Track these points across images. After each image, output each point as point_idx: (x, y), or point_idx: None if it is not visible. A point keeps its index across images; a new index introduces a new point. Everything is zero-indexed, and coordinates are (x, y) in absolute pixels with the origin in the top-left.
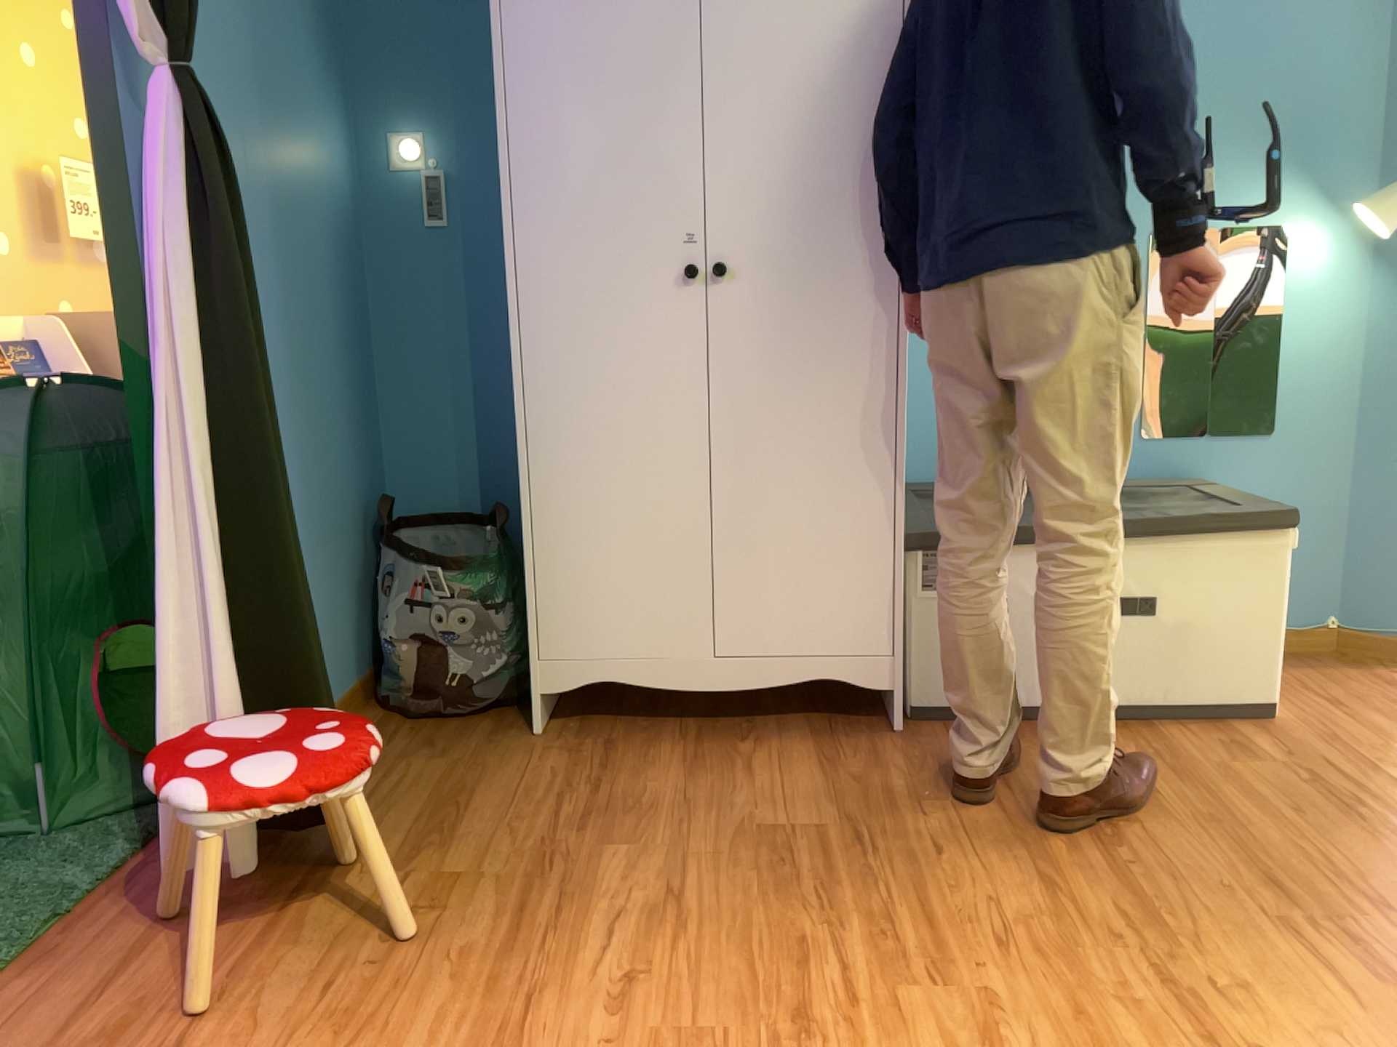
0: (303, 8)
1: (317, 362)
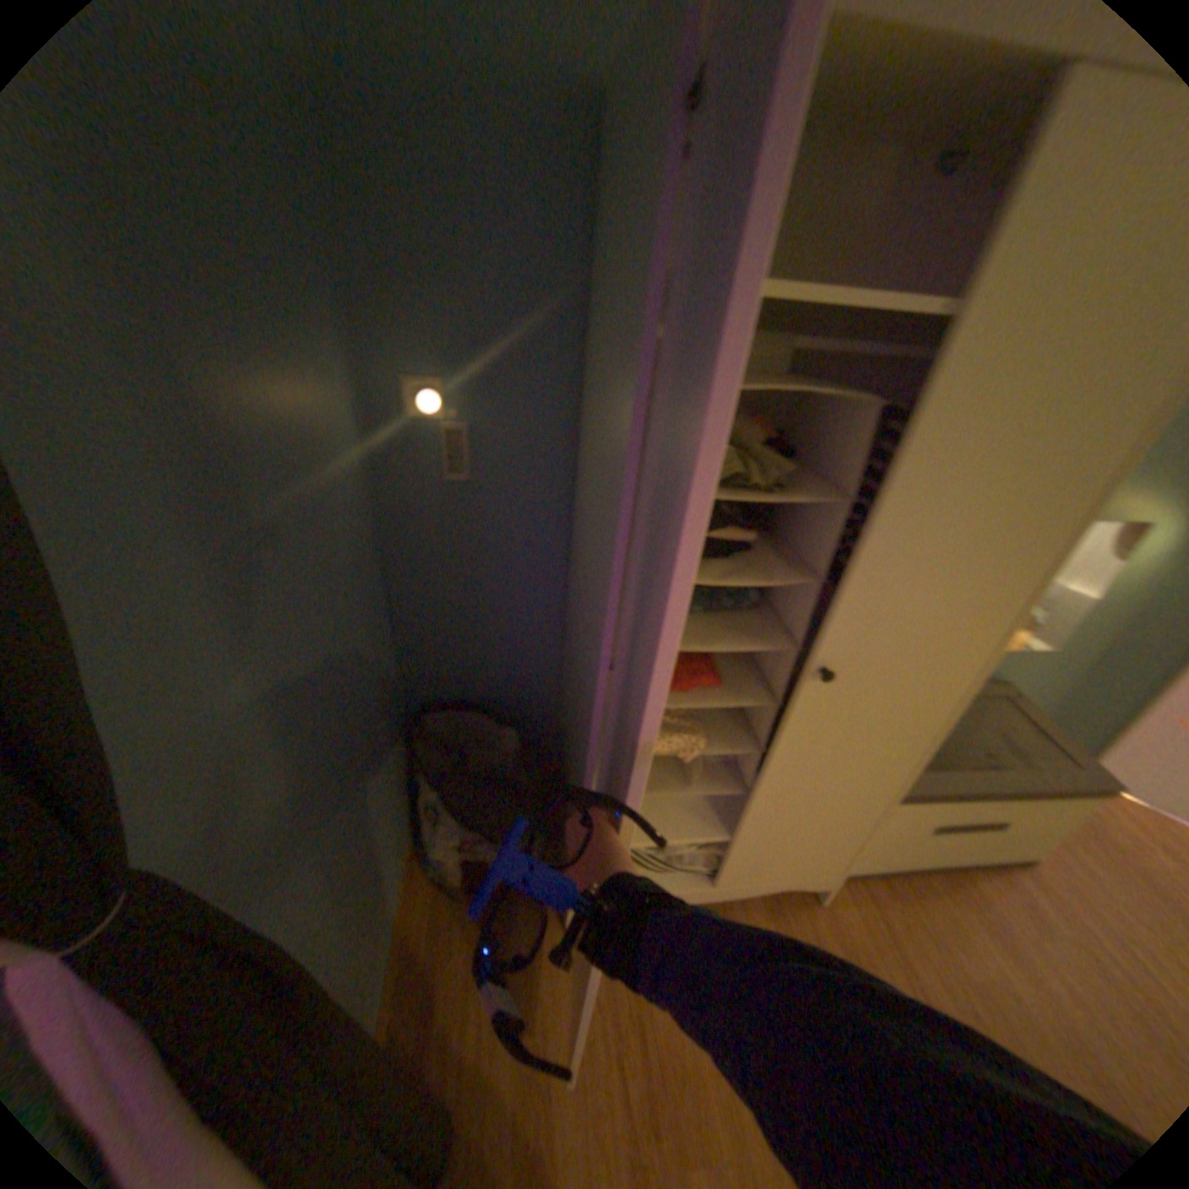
0: (280, 249)
1: (356, 695)
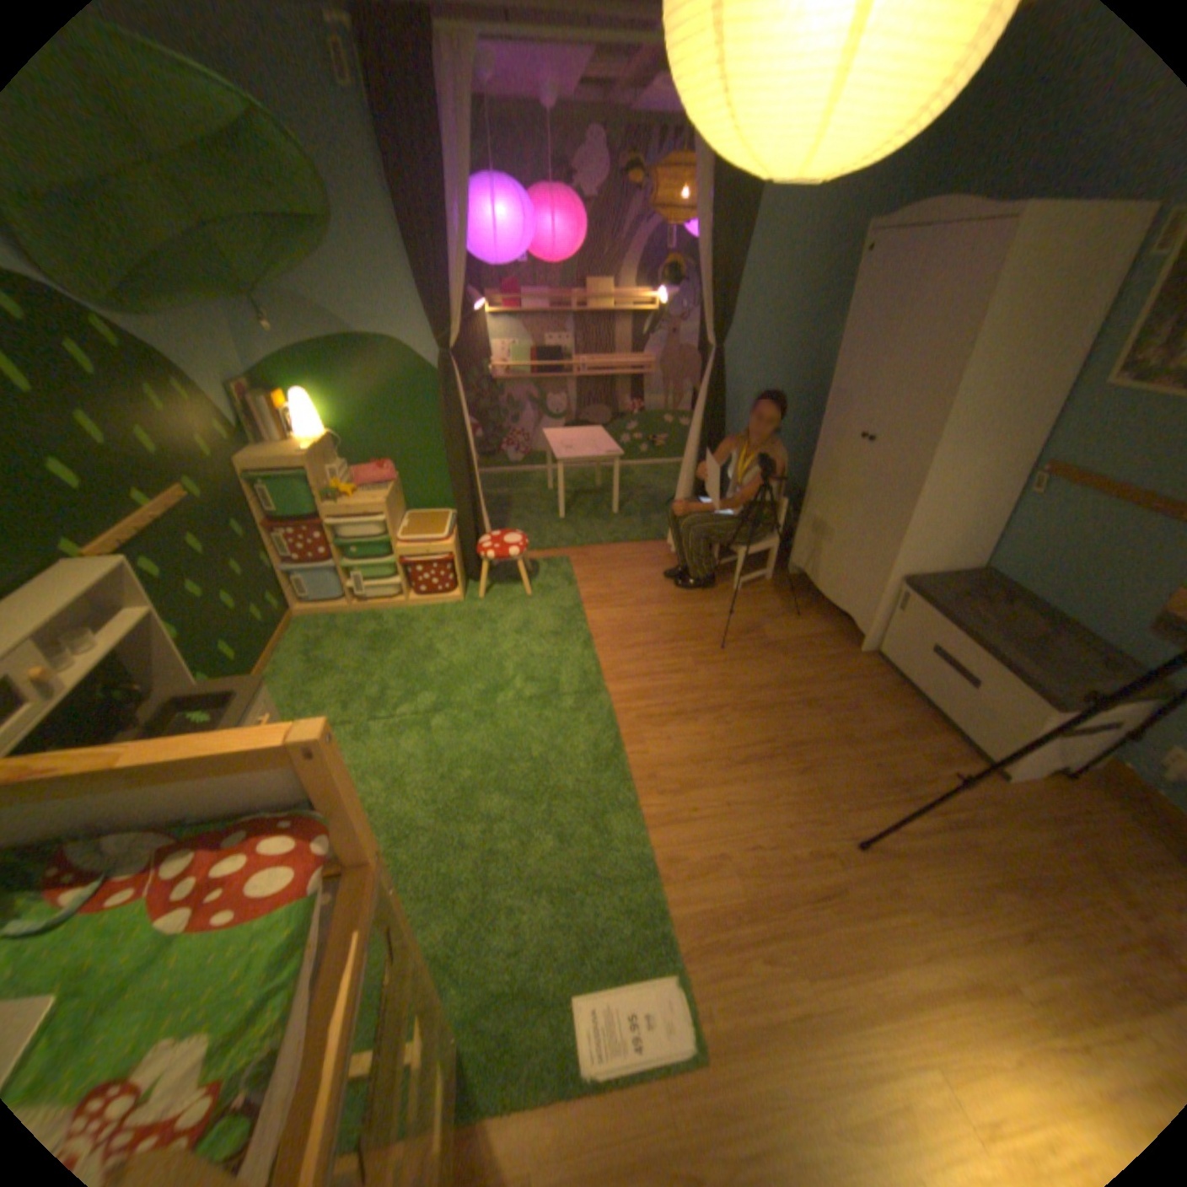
0: (843, 288)
1: (797, 427)
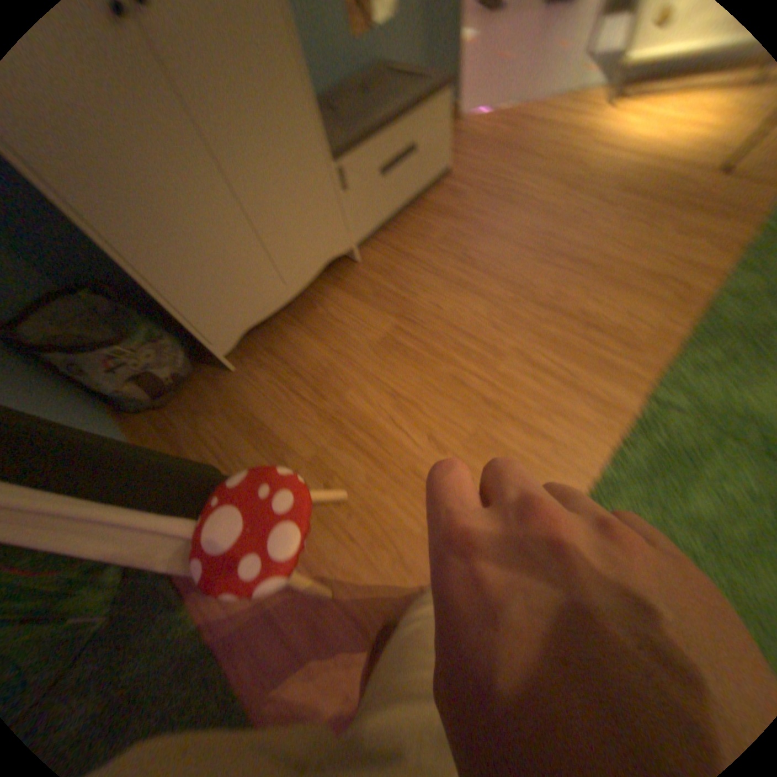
0: None
1: None
